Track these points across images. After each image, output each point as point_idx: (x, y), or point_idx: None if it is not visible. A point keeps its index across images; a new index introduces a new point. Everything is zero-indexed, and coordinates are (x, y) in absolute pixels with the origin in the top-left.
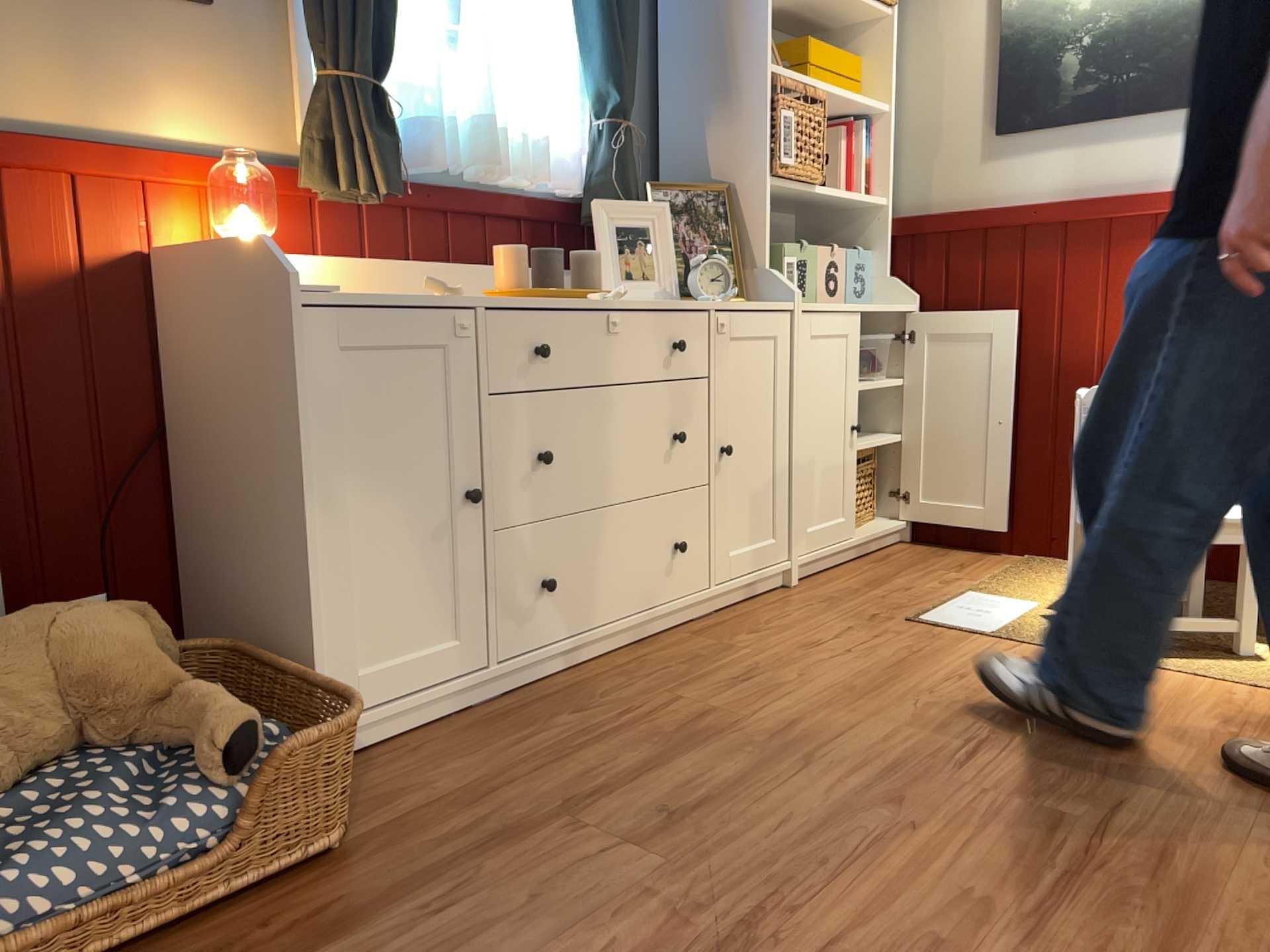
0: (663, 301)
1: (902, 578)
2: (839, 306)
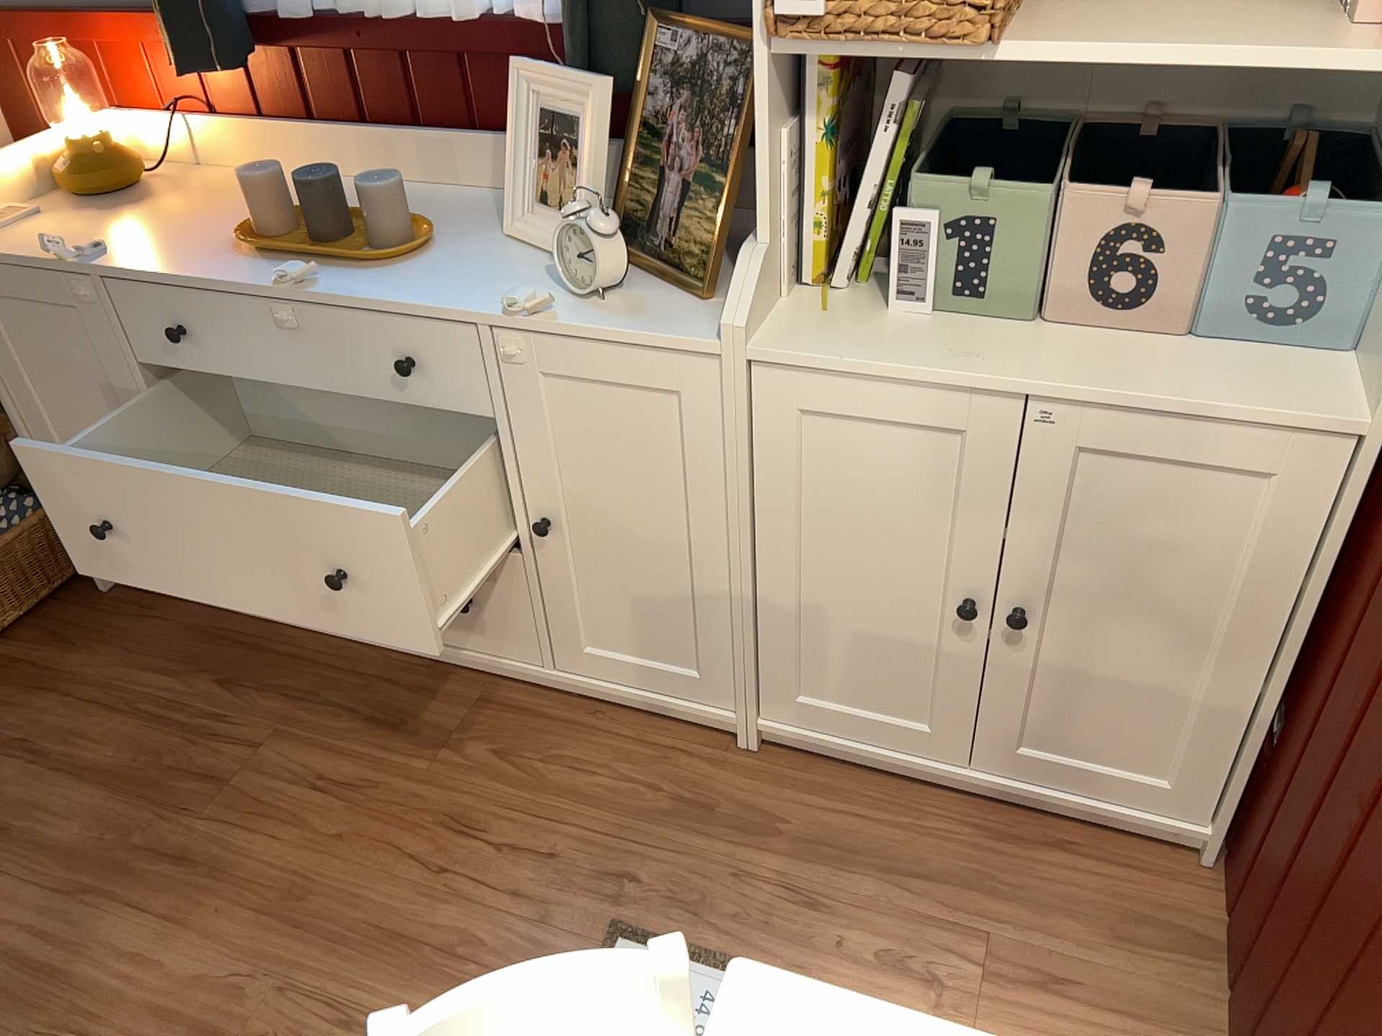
0: (415, 296)
1: (886, 881)
2: (1036, 355)
